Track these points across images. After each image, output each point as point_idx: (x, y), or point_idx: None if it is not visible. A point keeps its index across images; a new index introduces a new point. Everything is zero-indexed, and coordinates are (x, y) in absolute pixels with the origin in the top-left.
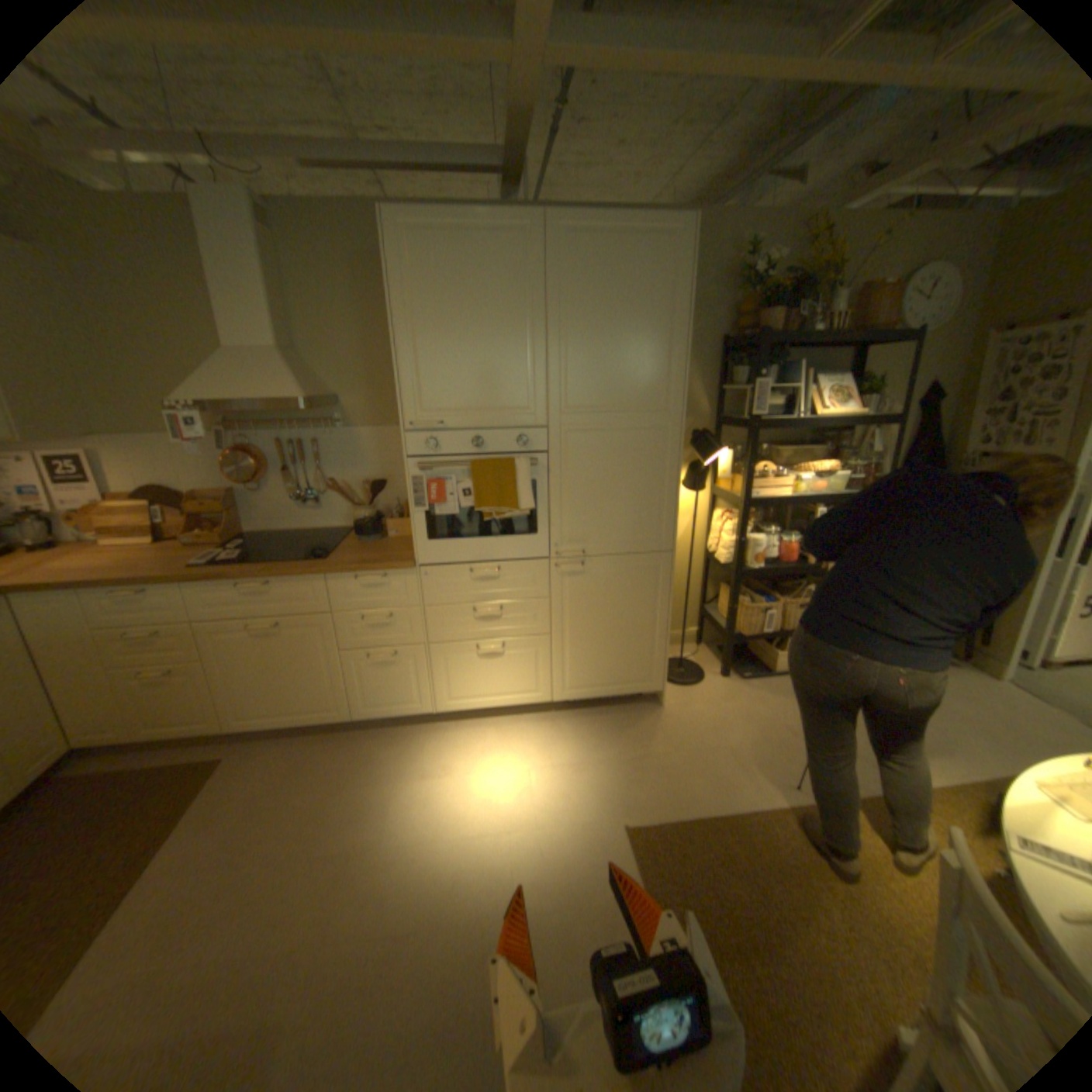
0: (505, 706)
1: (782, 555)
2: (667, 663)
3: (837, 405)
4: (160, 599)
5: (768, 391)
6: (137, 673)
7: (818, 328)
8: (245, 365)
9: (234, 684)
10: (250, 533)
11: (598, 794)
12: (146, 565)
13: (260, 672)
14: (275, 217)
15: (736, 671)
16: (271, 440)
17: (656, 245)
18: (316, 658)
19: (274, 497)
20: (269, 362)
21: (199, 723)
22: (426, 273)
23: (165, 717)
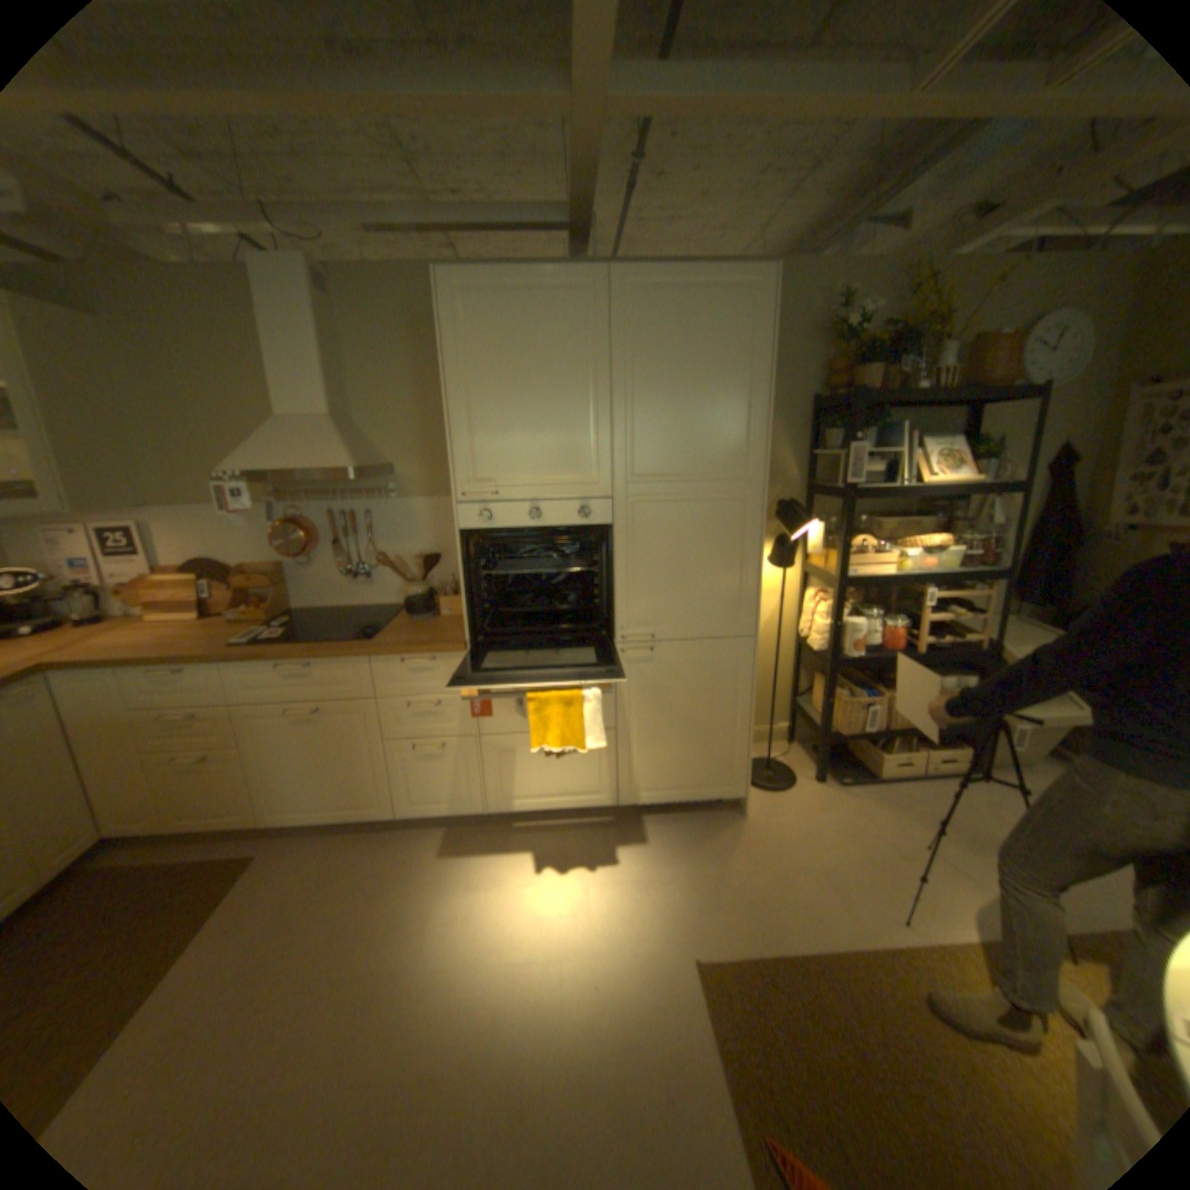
0: (565, 809)
1: (886, 642)
2: (750, 765)
3: (947, 471)
4: (197, 680)
5: (865, 456)
6: (171, 760)
7: (922, 386)
8: (295, 434)
9: (270, 774)
10: (298, 610)
11: (667, 919)
12: (186, 644)
13: (298, 762)
14: (333, 283)
15: (834, 776)
16: (322, 512)
17: (731, 300)
18: (357, 748)
19: (323, 572)
20: (320, 431)
21: (233, 816)
22: (481, 336)
23: (197, 809)
